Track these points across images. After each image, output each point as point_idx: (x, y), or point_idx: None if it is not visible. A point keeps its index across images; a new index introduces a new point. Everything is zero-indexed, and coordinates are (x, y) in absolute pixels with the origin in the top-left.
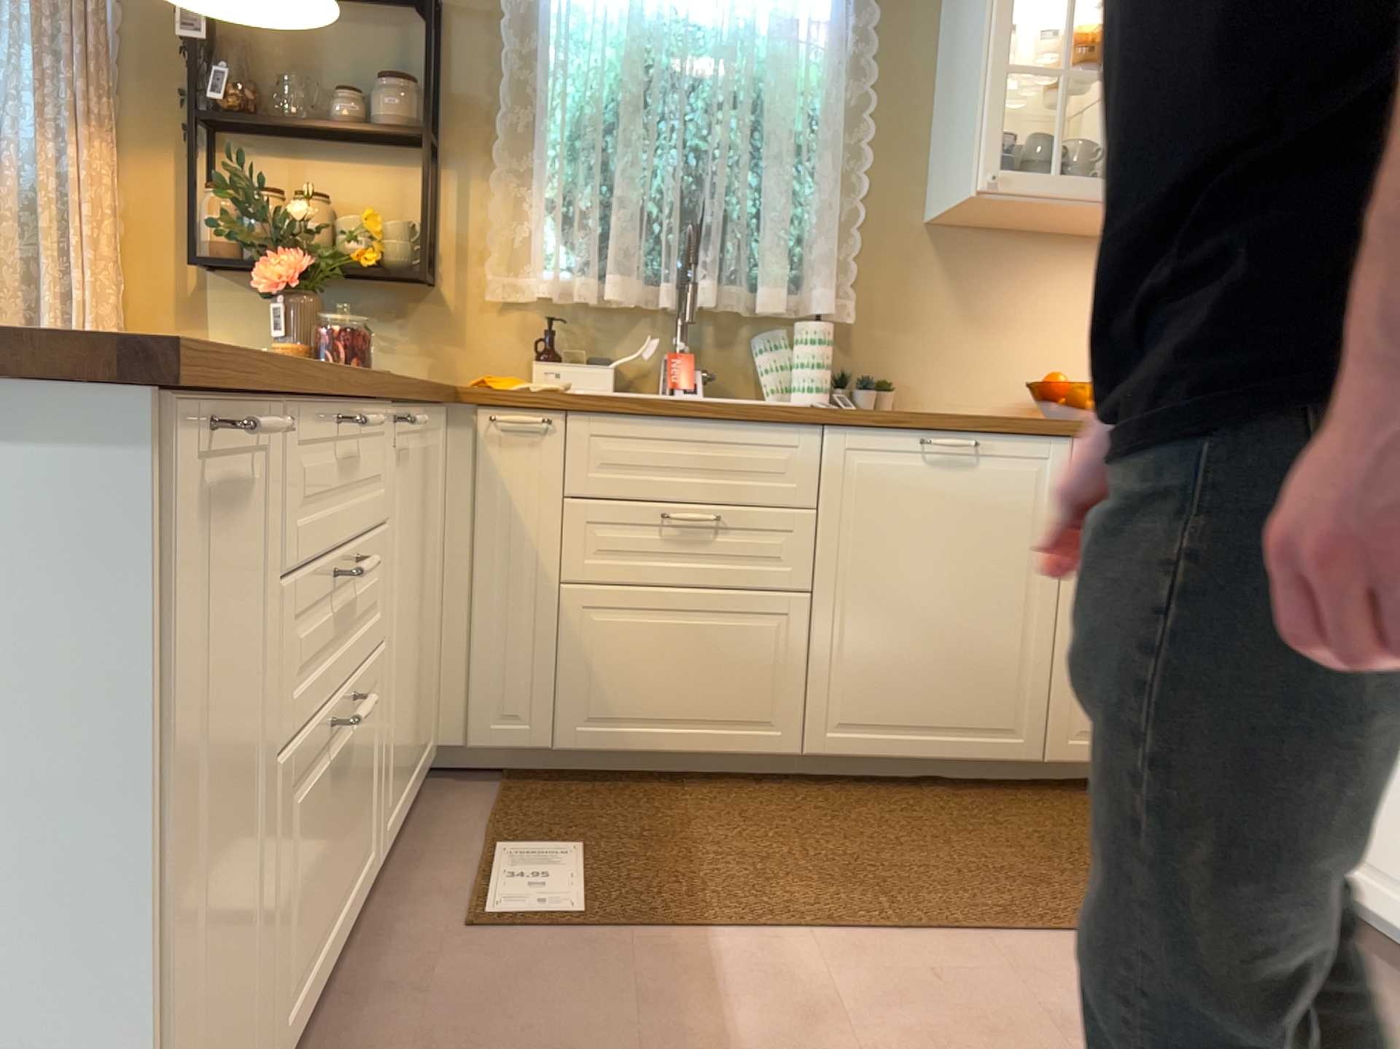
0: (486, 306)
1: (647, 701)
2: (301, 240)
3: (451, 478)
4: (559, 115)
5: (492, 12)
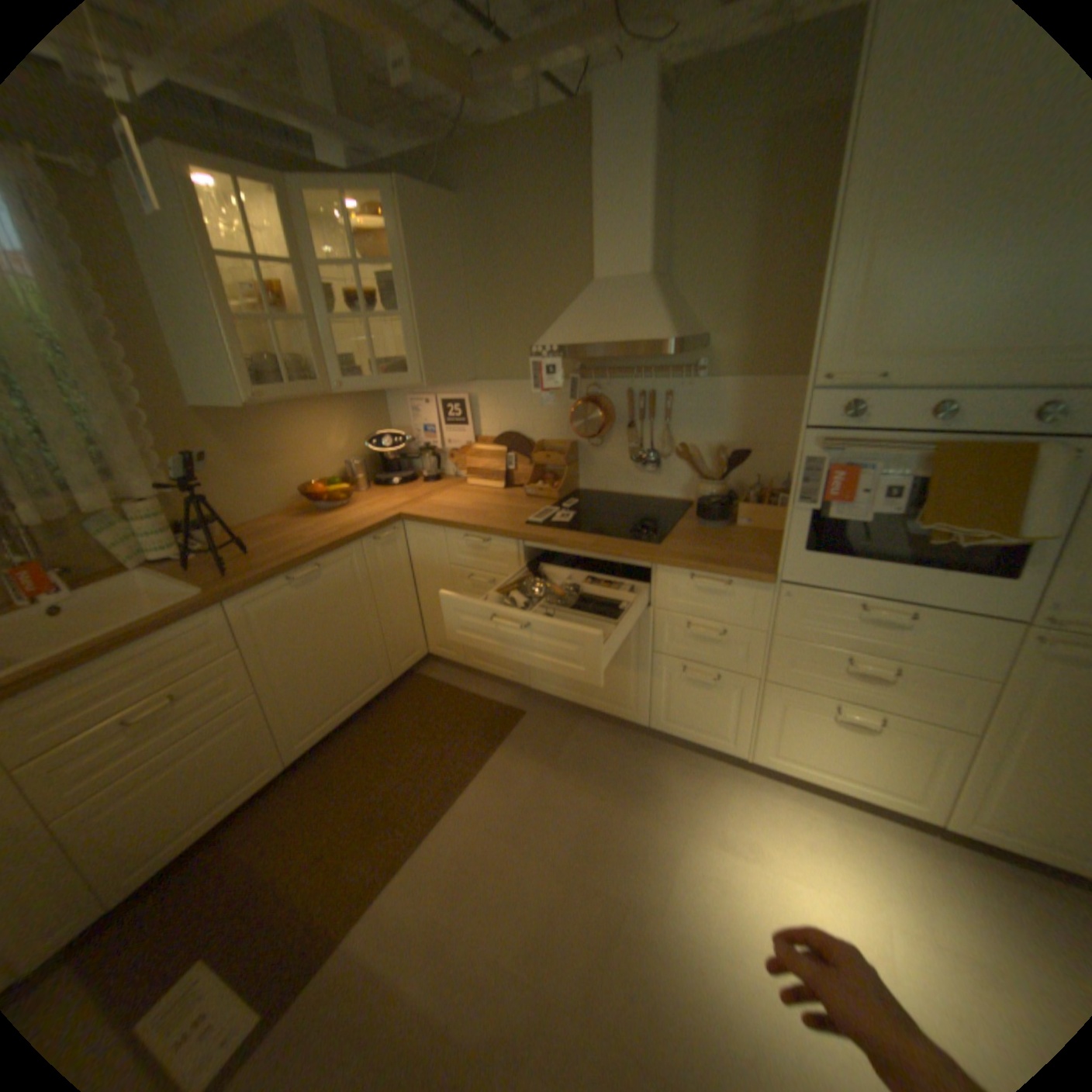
0: None
1: (171, 827)
2: None
3: None
4: None
5: None
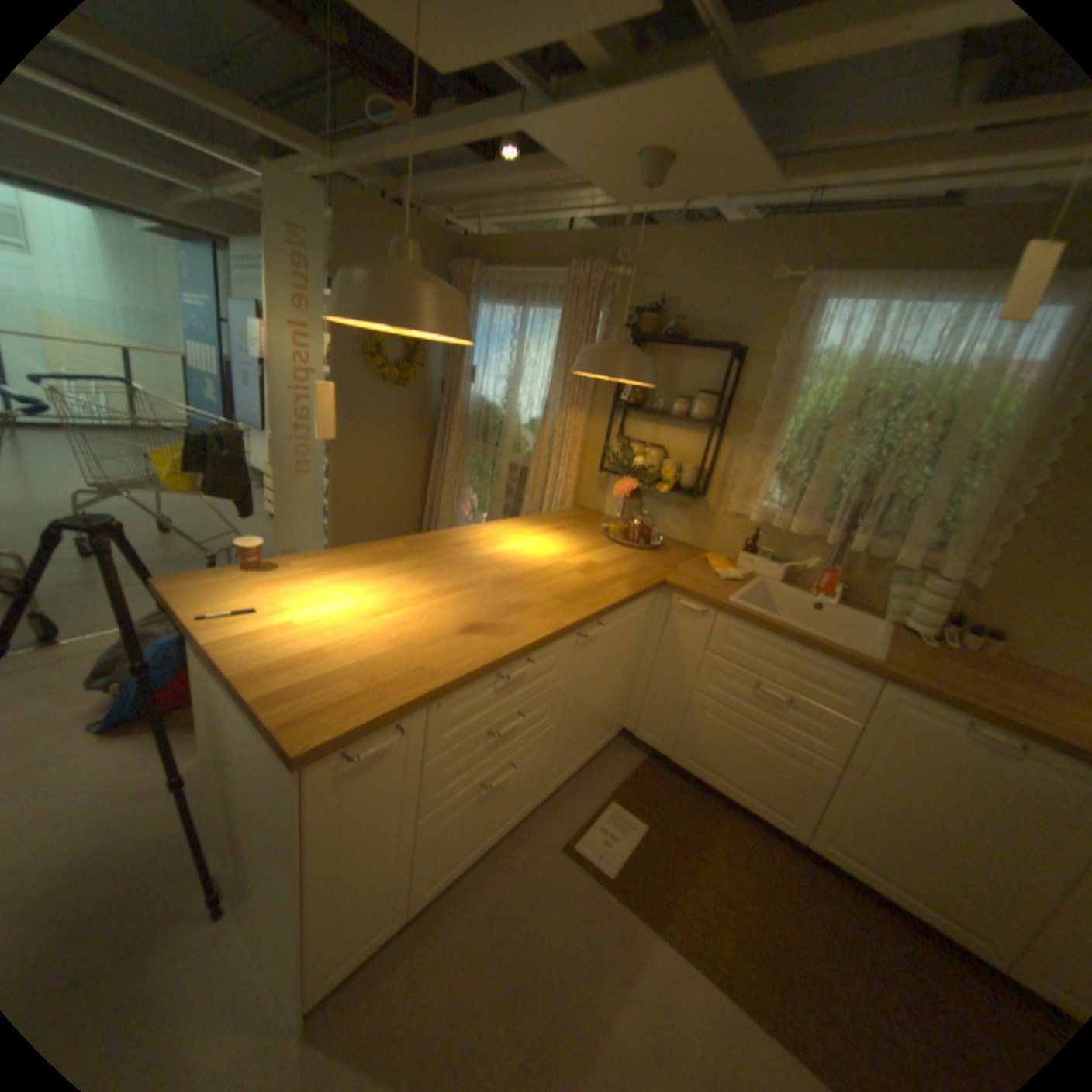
0: (728, 513)
1: (724, 767)
2: (638, 472)
3: (657, 618)
4: (794, 418)
5: (774, 351)
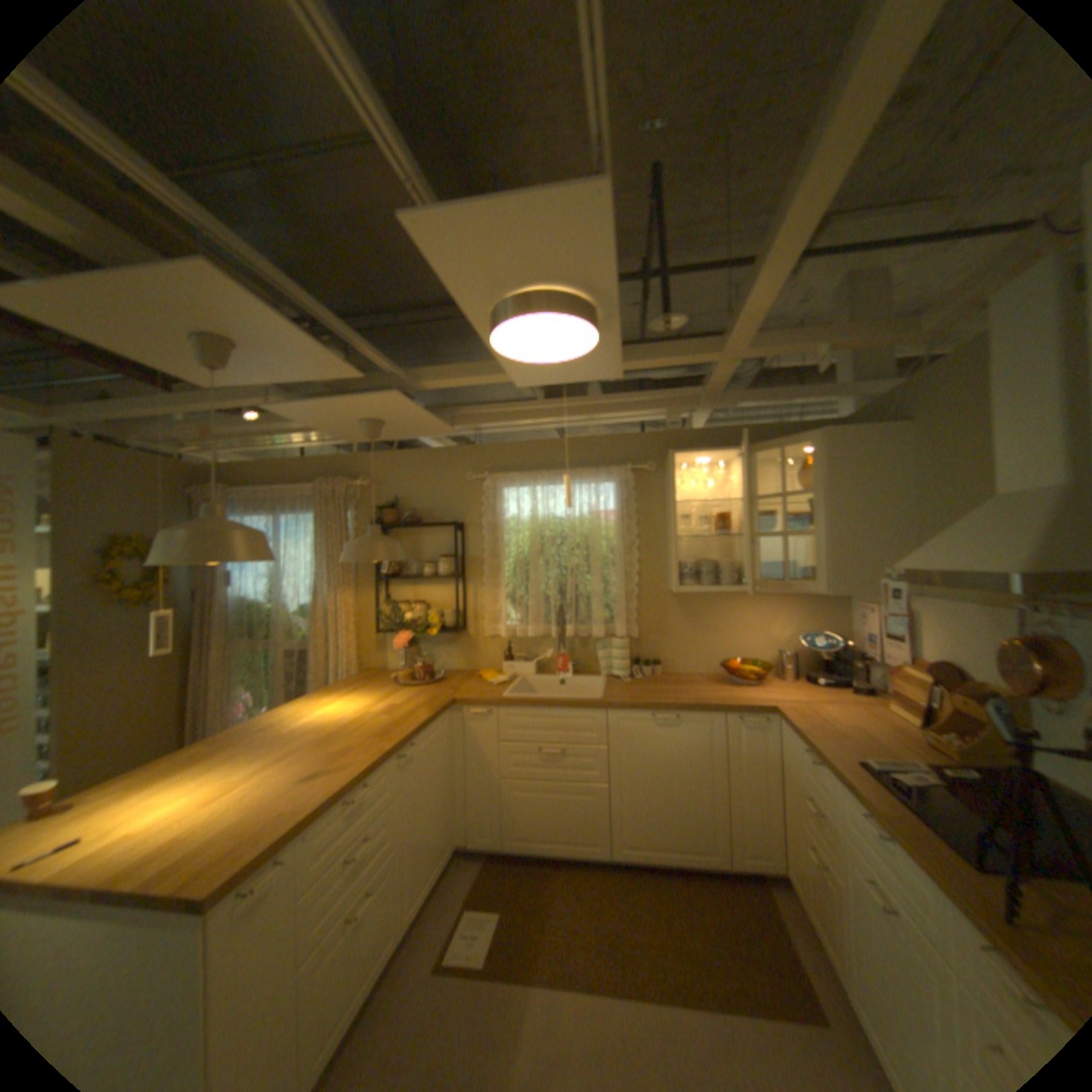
0: (486, 637)
1: (540, 832)
2: (411, 625)
3: (456, 733)
4: (507, 562)
5: (482, 523)
